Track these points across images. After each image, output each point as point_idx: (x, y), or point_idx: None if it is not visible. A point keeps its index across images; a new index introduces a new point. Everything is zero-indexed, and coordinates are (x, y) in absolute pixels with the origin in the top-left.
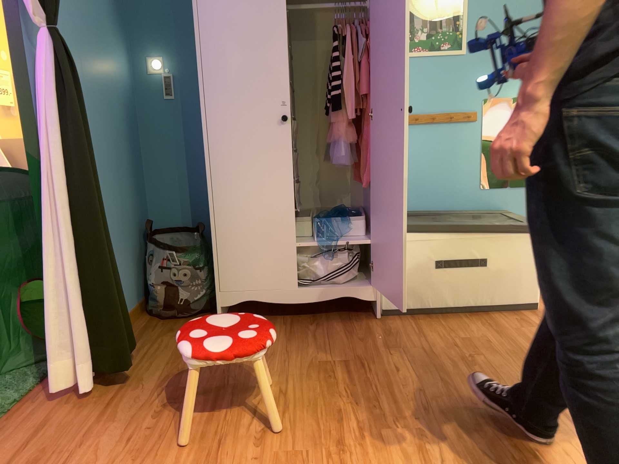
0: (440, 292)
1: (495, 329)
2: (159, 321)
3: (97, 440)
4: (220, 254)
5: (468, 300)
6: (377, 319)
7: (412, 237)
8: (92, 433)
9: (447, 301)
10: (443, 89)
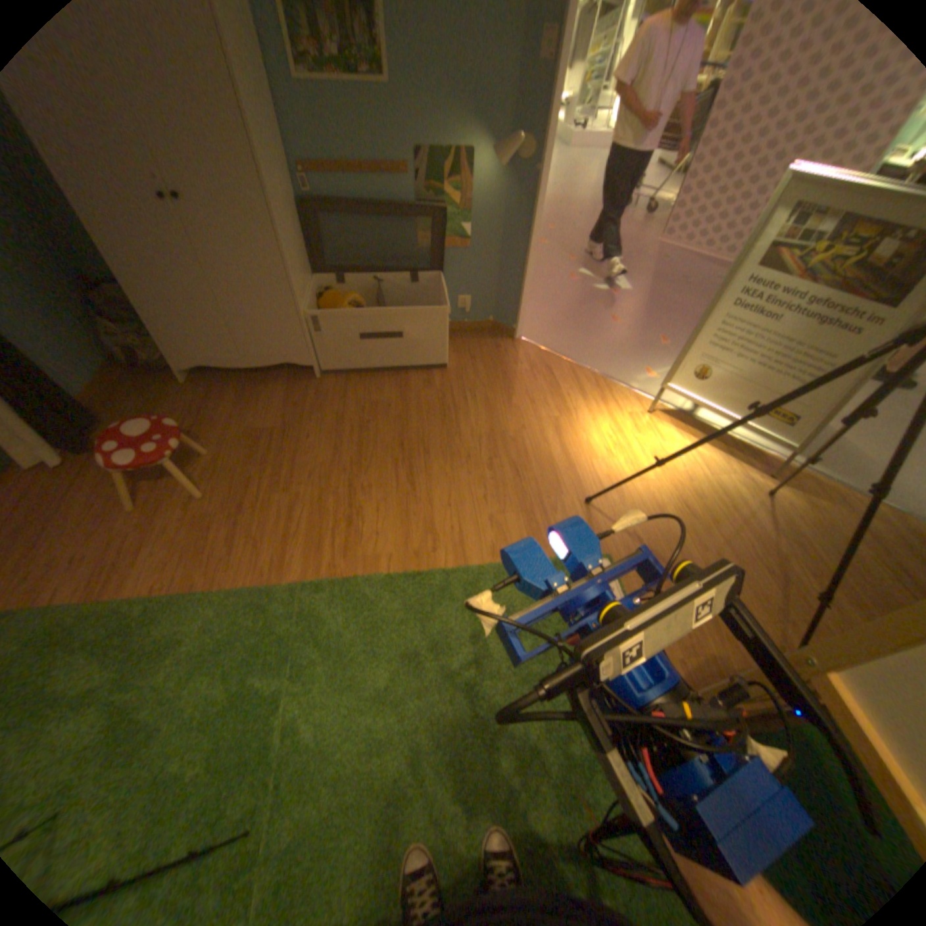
0: (368, 355)
1: (404, 389)
2: (128, 379)
3: (70, 507)
4: (155, 329)
5: (392, 361)
6: (317, 379)
7: (335, 313)
8: (66, 501)
9: (374, 362)
10: (368, 130)
